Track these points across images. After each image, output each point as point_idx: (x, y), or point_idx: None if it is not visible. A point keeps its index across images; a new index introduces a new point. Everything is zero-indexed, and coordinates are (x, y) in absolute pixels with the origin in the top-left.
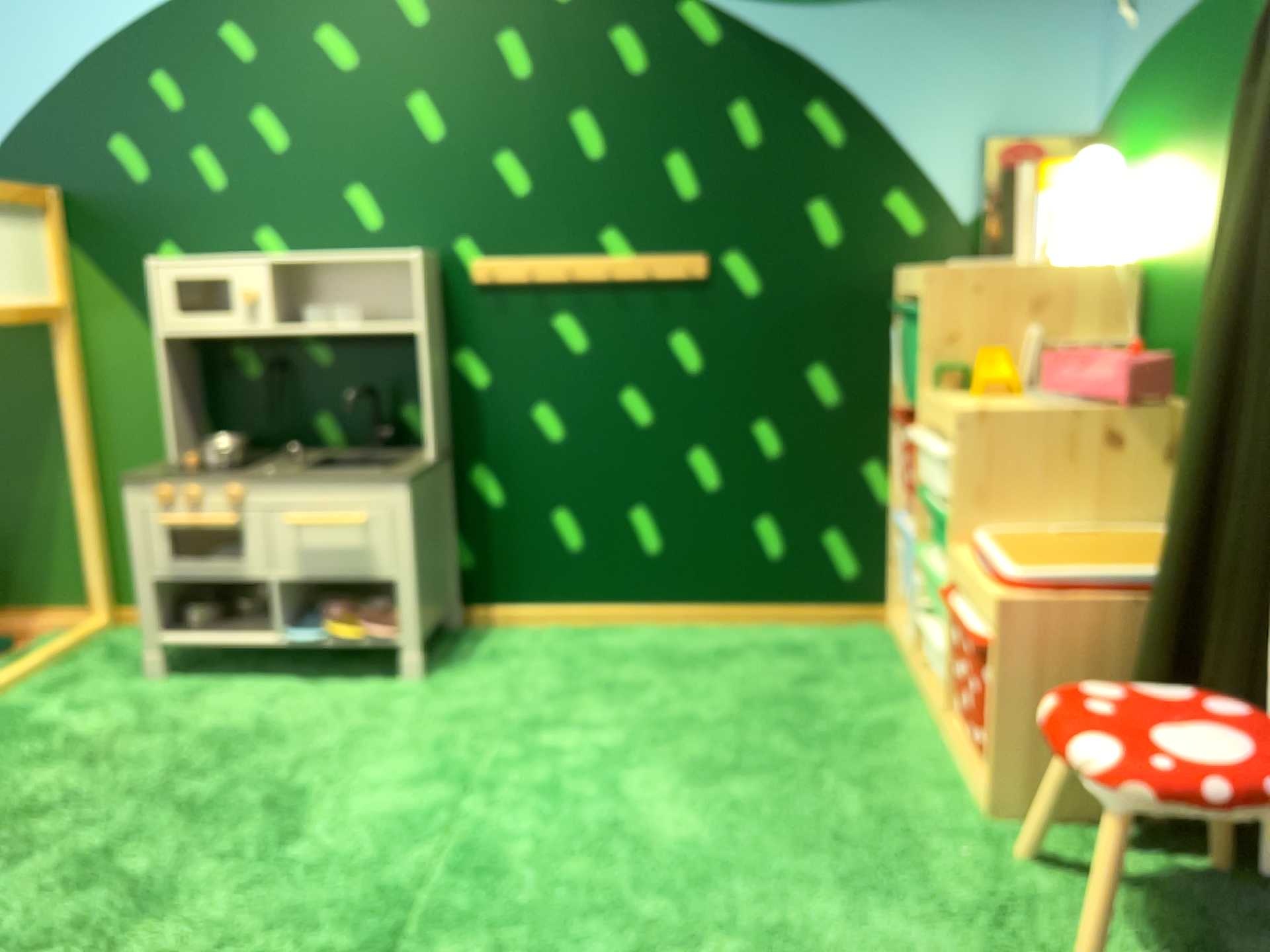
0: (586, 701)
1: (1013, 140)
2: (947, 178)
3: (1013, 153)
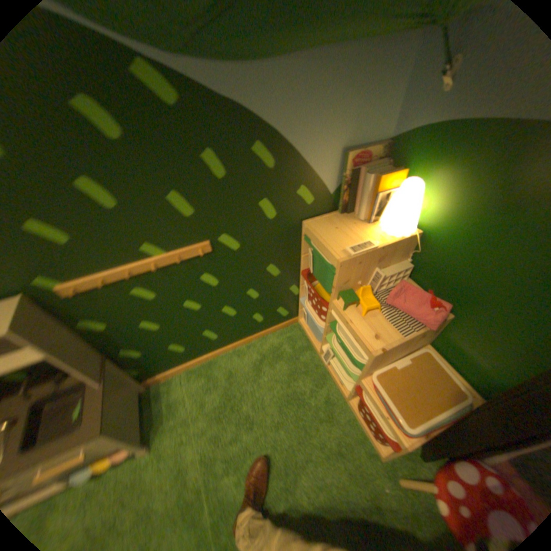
0: (222, 432)
1: (361, 151)
2: (327, 174)
3: (360, 158)
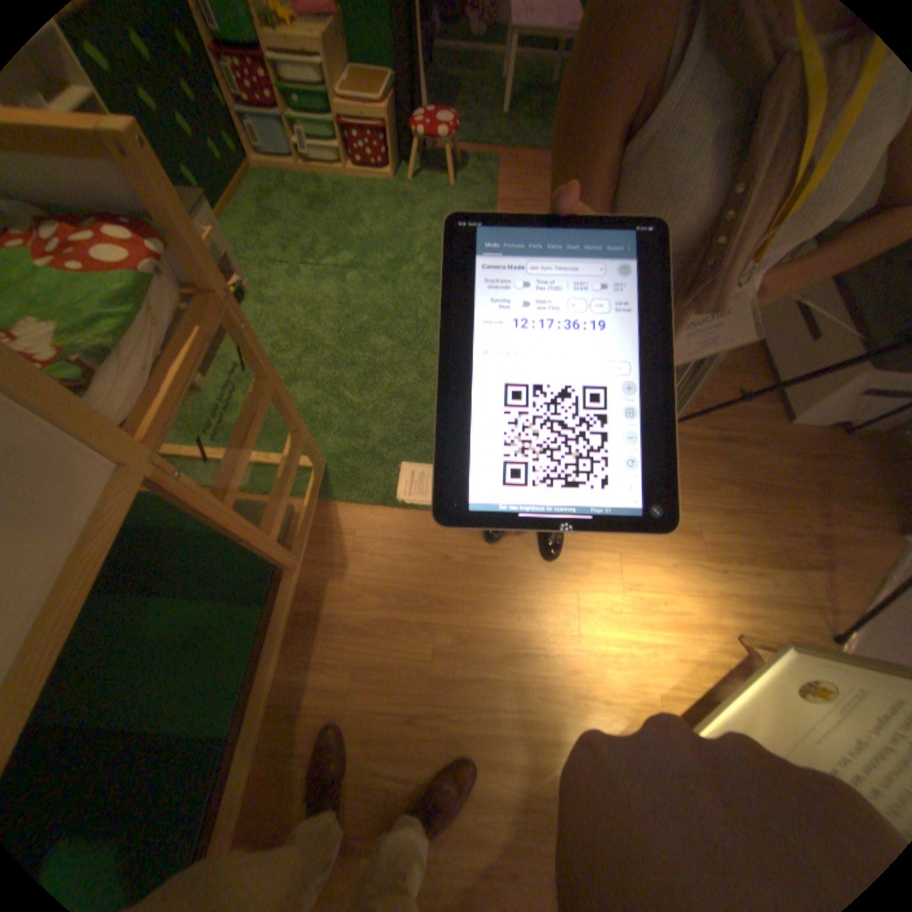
0: (287, 243)
1: None
2: None
3: None
